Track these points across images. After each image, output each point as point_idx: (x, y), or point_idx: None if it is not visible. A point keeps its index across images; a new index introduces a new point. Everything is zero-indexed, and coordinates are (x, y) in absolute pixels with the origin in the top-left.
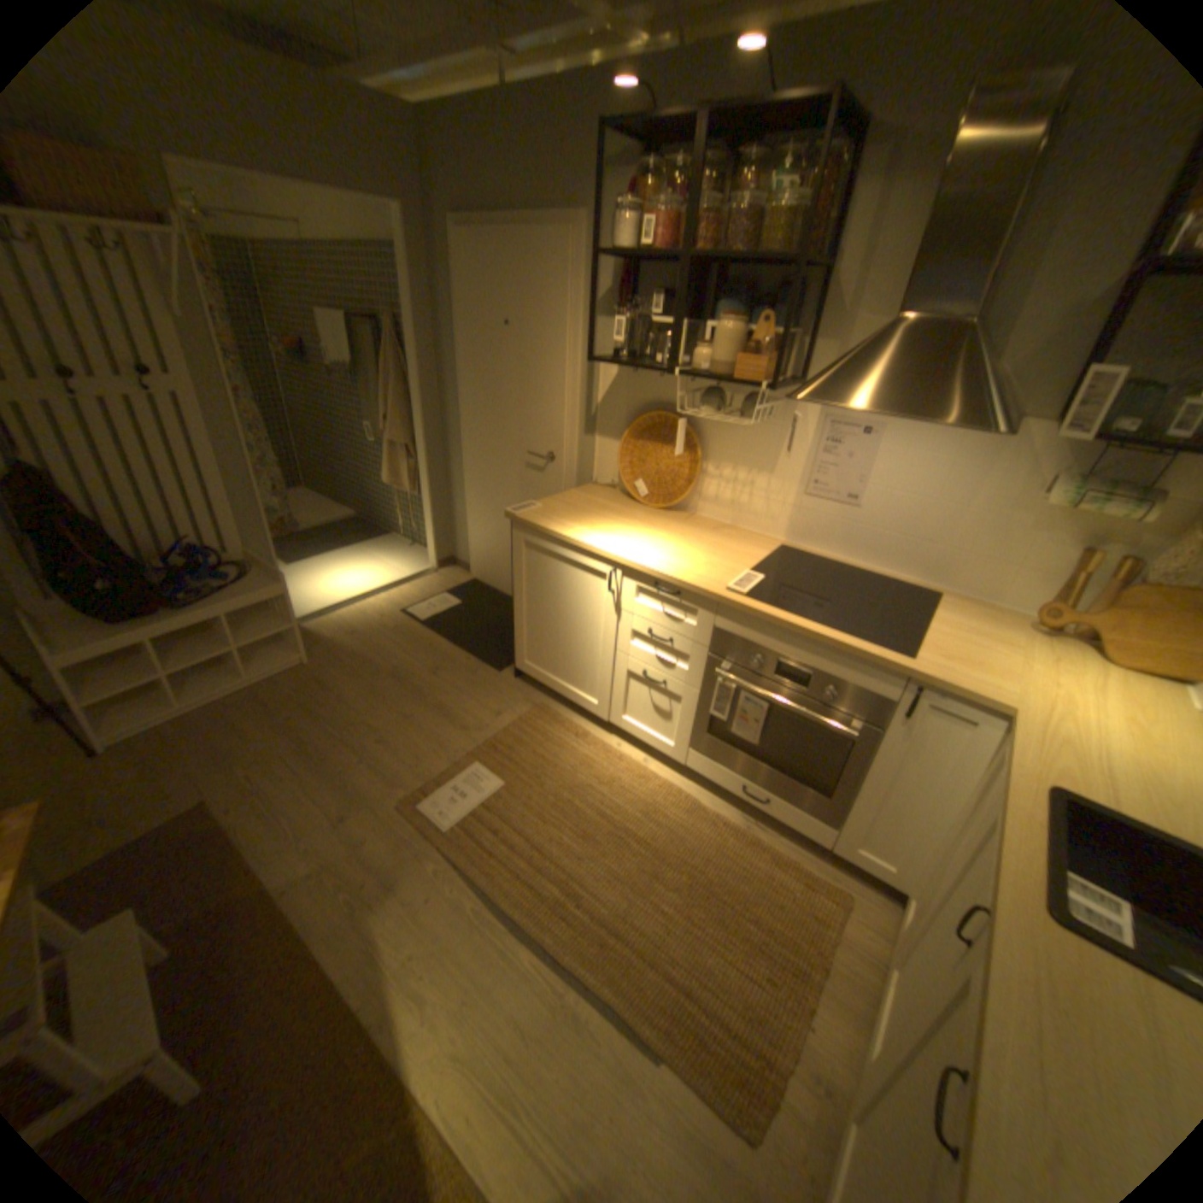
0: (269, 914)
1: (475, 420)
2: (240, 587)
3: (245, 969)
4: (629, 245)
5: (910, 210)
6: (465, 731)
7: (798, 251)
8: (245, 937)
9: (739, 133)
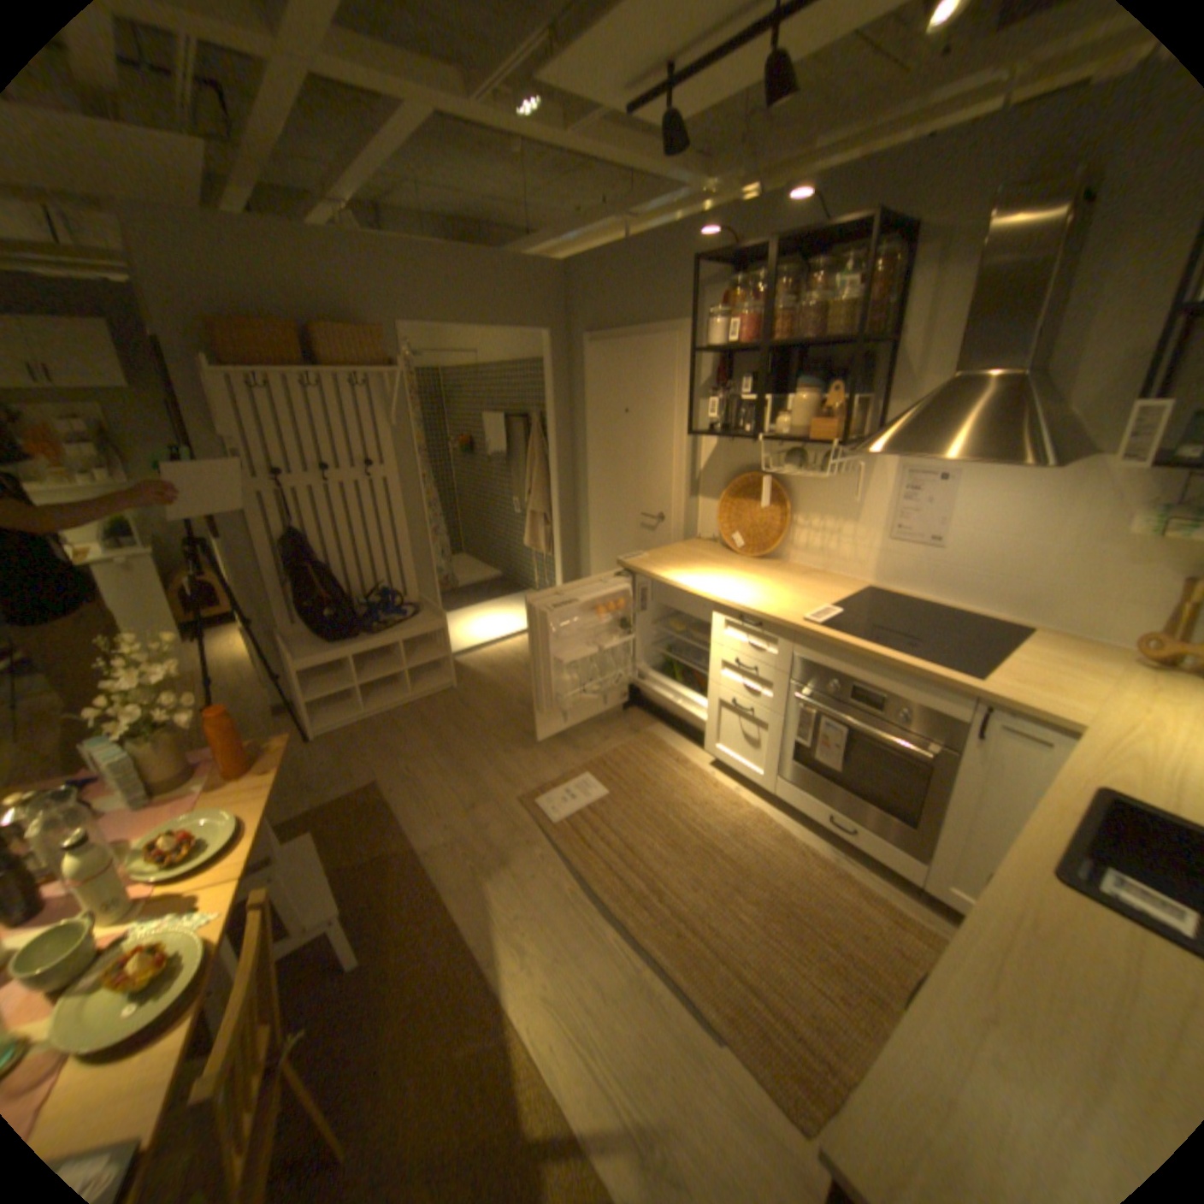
0: (416, 867)
1: (600, 490)
2: (416, 621)
3: (397, 902)
4: (724, 342)
5: (964, 288)
6: (577, 749)
7: (863, 332)
8: (399, 880)
9: (810, 249)
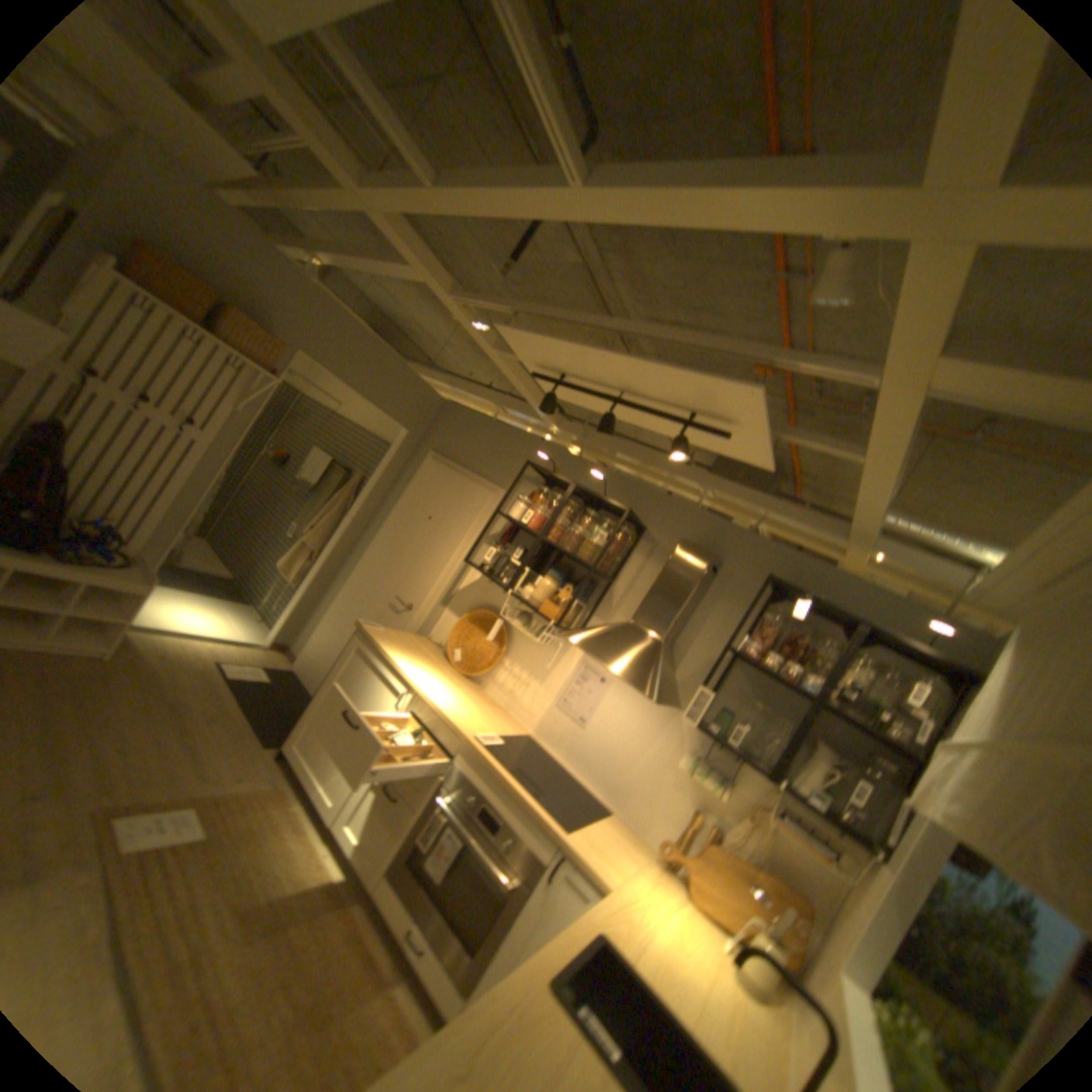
0: None
1: (374, 561)
2: (119, 573)
3: None
4: (518, 520)
5: (652, 578)
6: (200, 780)
7: (596, 568)
8: None
9: (590, 504)
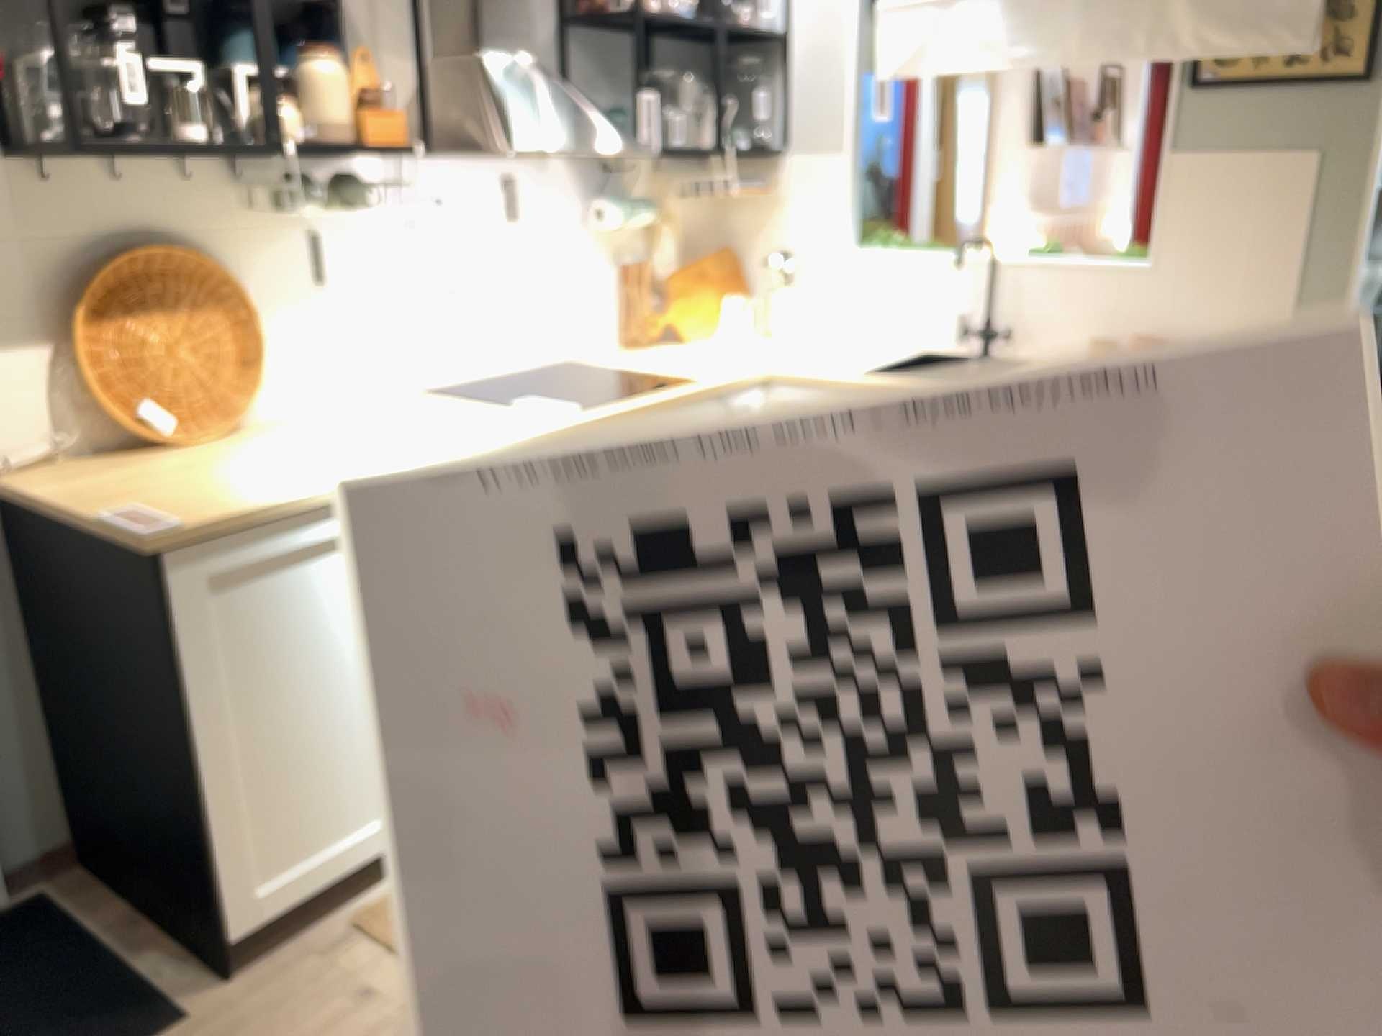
0: None
1: None
2: None
3: None
4: None
5: None
6: None
7: None
8: None
9: None
